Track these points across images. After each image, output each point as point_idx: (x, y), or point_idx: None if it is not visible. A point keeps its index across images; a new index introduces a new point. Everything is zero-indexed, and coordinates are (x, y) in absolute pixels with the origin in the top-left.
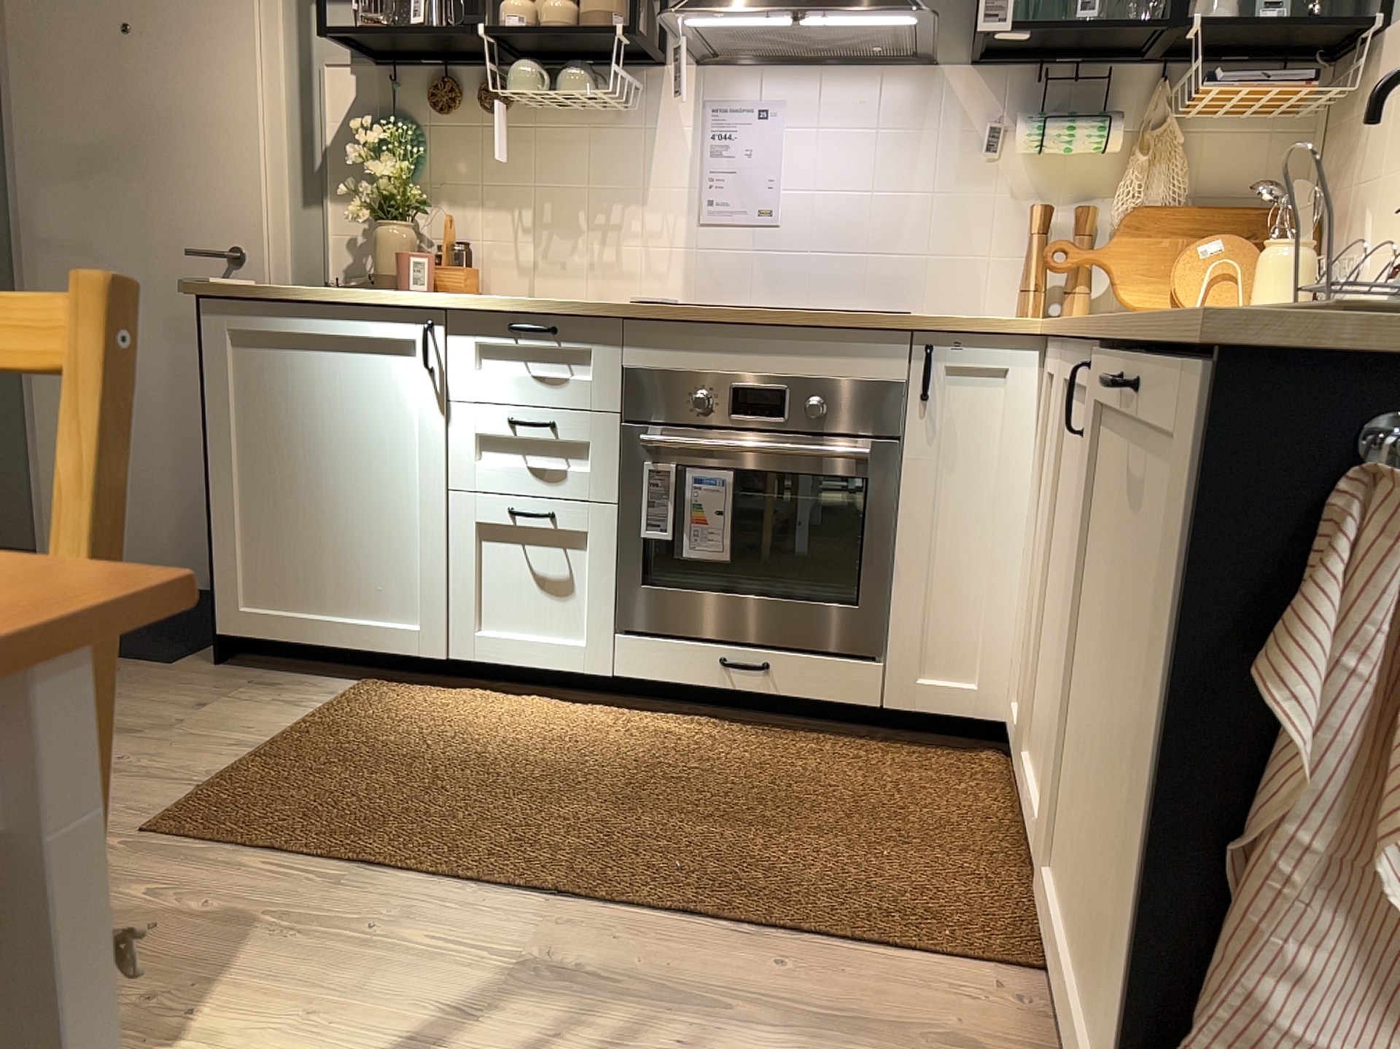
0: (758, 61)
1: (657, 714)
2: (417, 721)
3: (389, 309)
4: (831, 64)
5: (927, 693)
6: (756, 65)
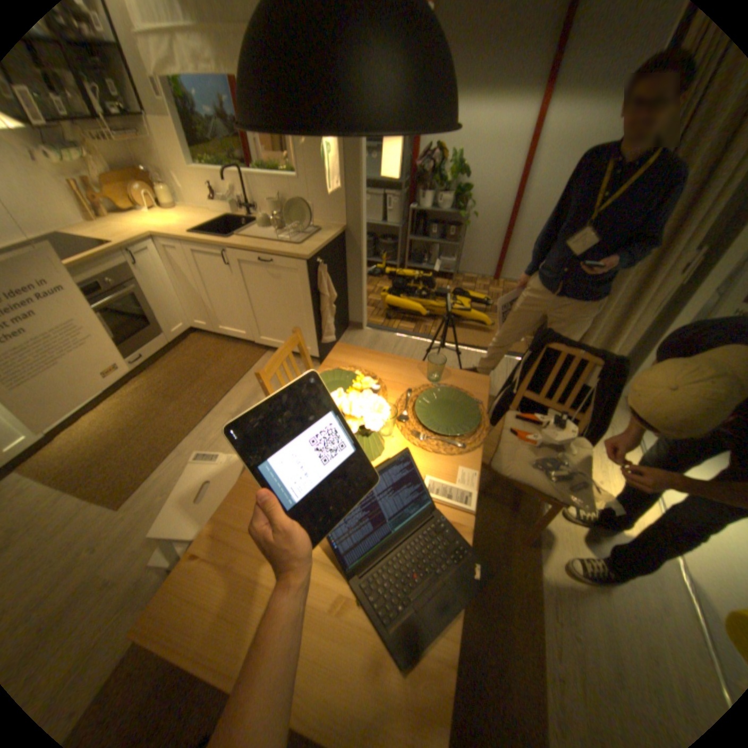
0: None
1: (117, 389)
2: (78, 447)
3: None
4: None
5: (175, 332)
6: None
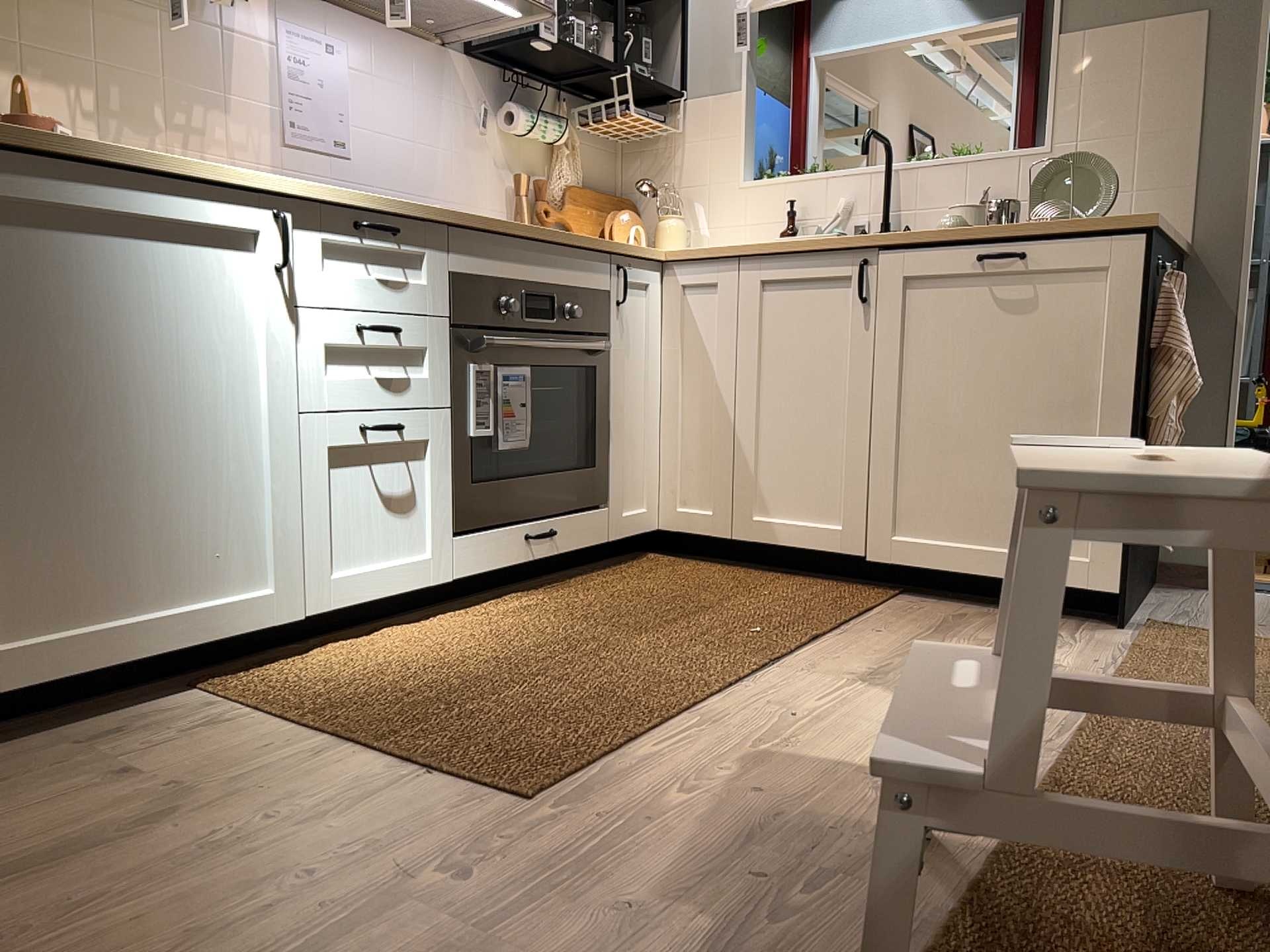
0: (327, 2)
1: (469, 606)
2: (378, 668)
3: (233, 190)
4: (370, 25)
5: (627, 519)
6: (309, 5)
